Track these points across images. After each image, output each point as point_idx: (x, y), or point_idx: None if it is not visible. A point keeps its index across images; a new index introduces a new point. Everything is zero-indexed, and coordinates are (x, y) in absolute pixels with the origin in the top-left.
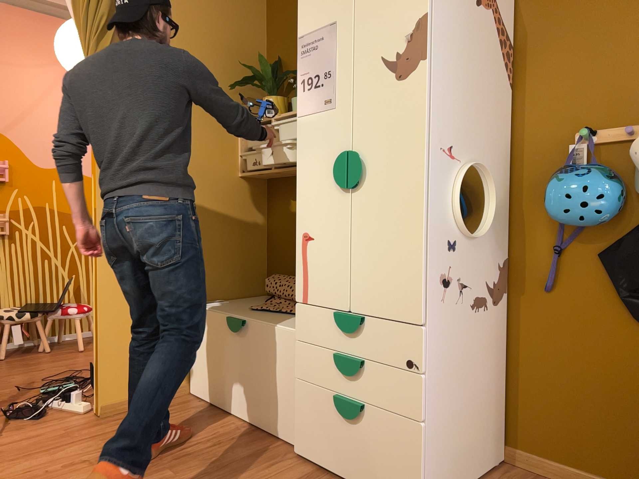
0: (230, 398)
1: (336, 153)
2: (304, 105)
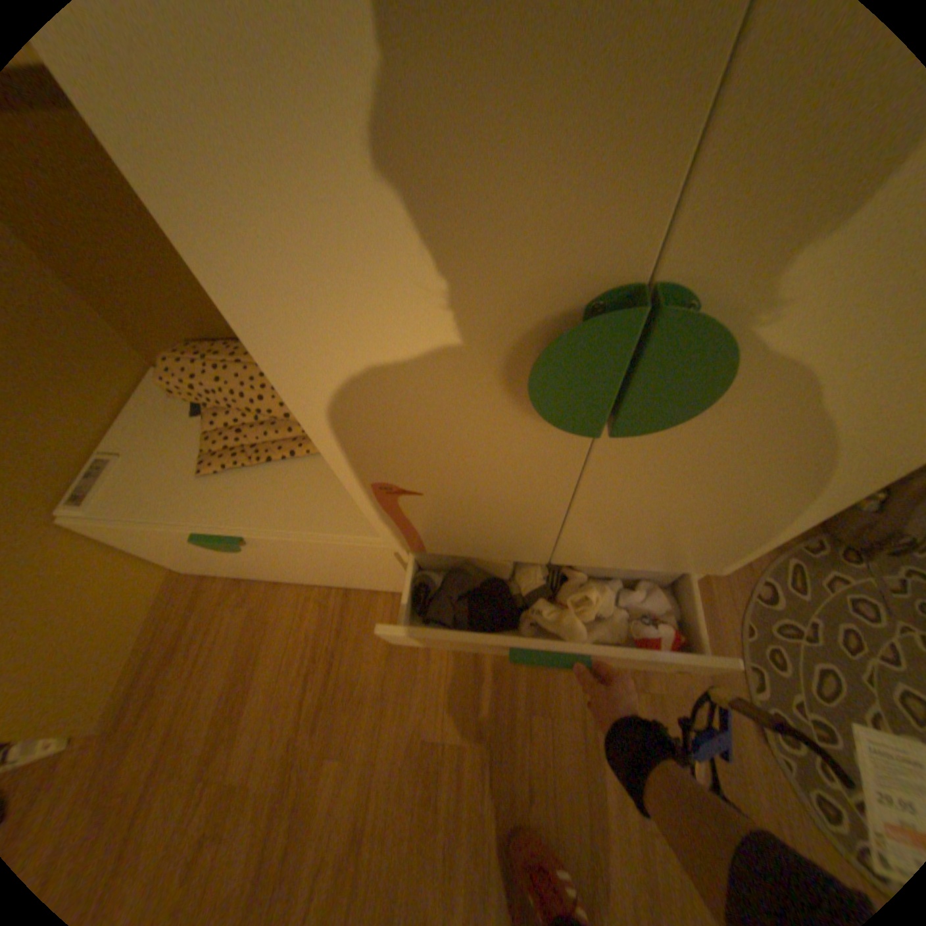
0: (273, 576)
1: (530, 282)
2: None
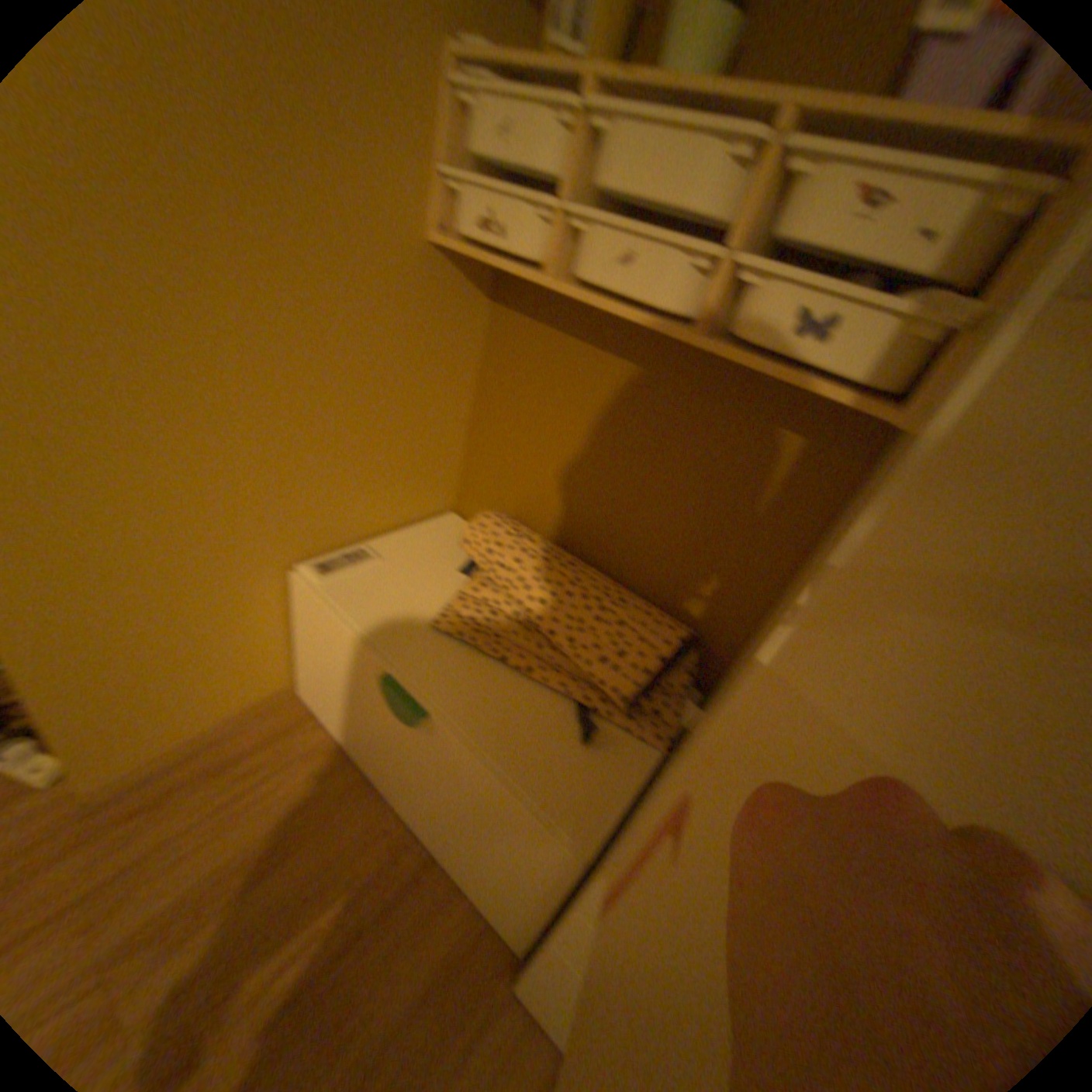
0: (380, 773)
1: None
2: None
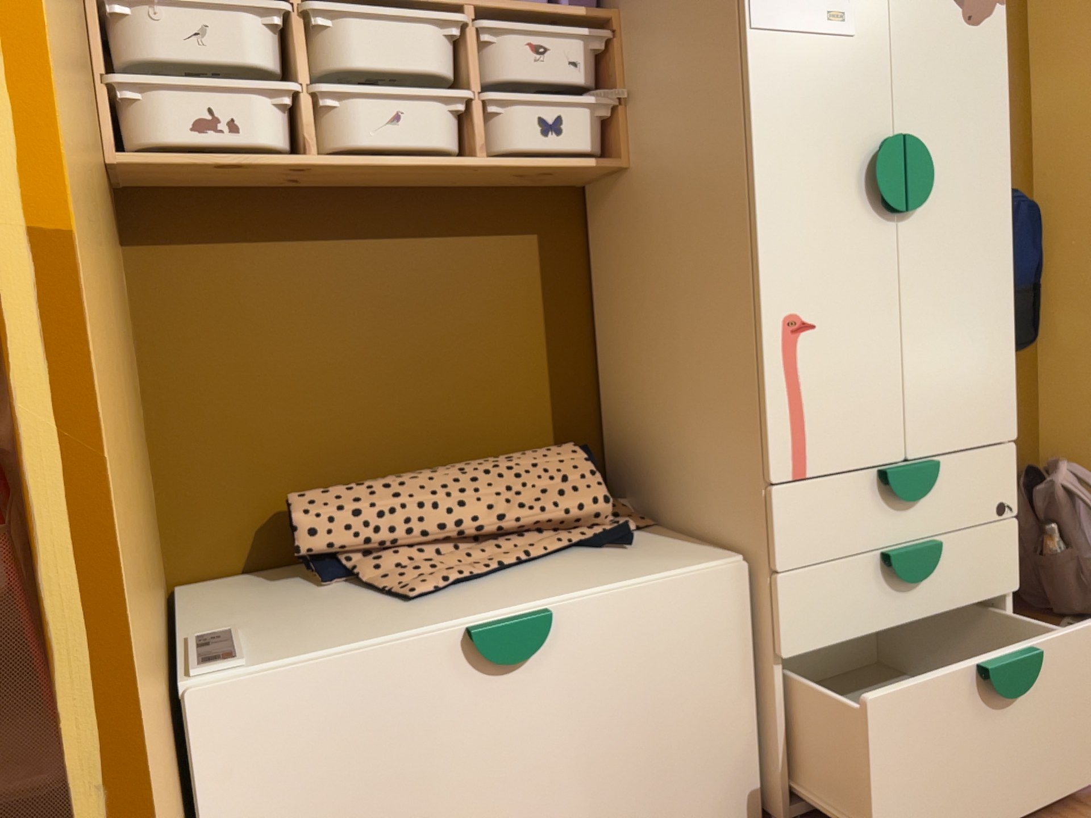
0: None
1: (864, 137)
2: (771, 5)
